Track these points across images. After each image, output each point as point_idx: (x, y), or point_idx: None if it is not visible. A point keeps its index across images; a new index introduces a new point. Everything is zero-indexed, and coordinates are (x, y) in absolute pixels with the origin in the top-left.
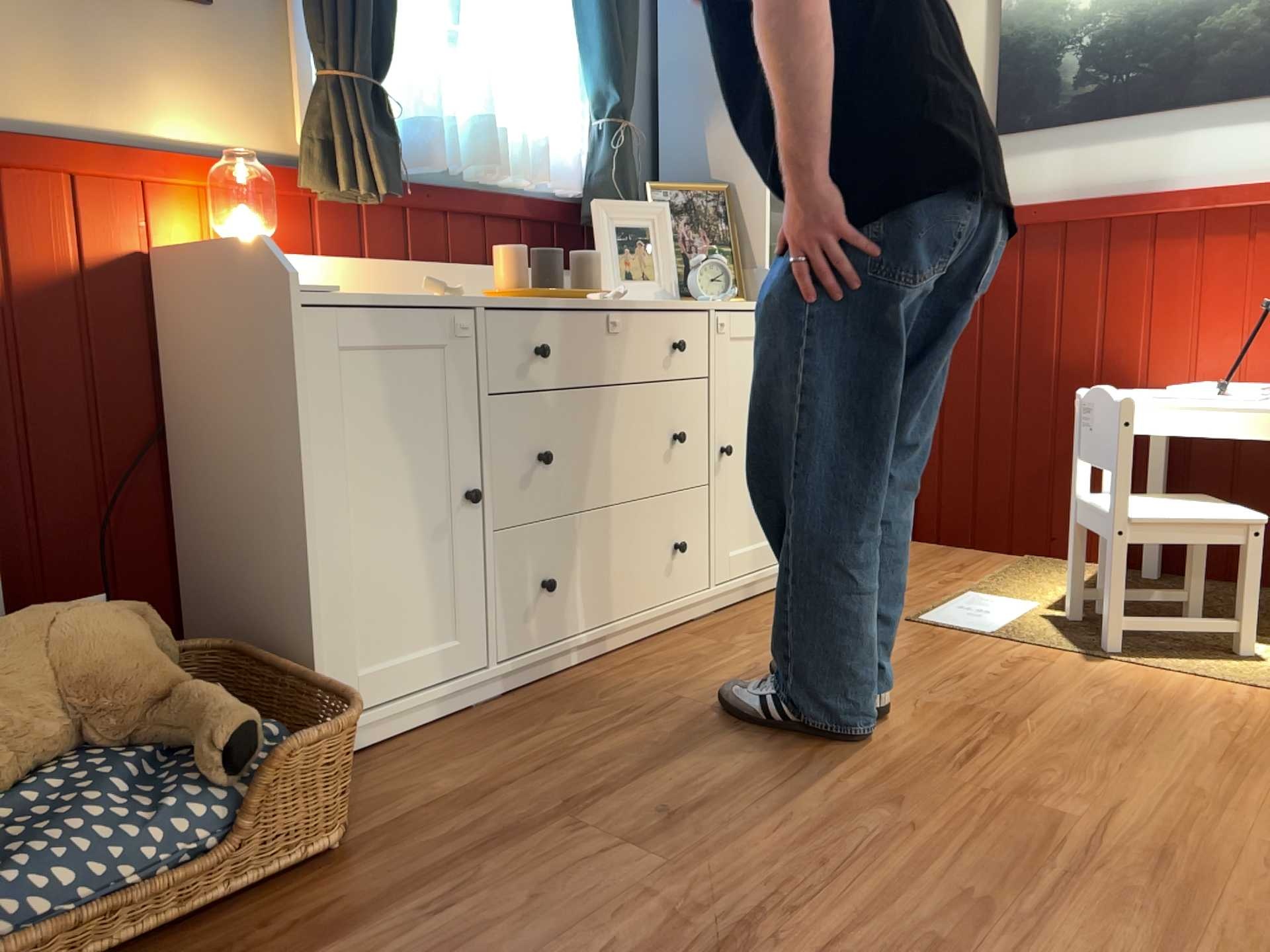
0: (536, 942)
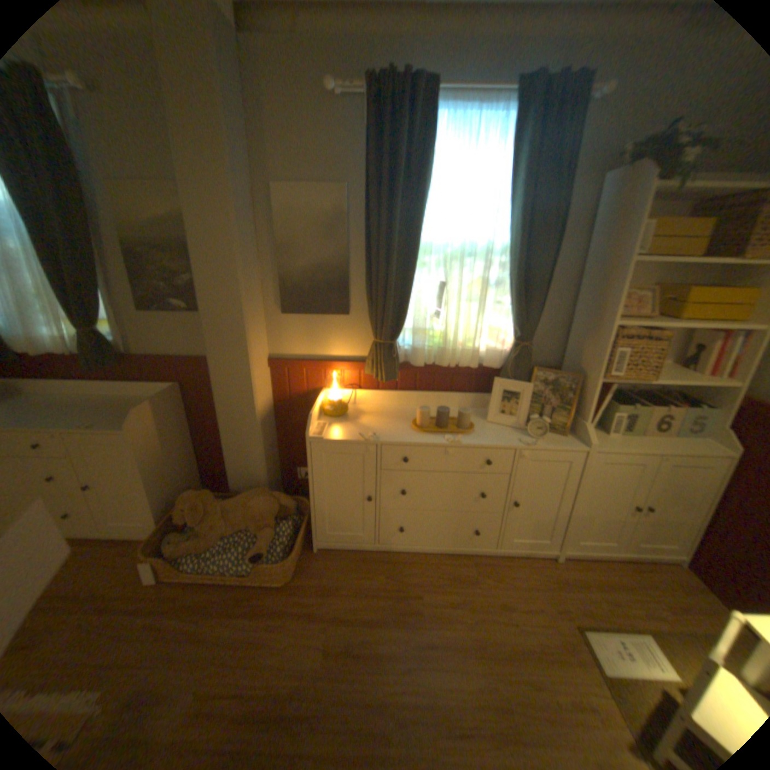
0: (267, 665)
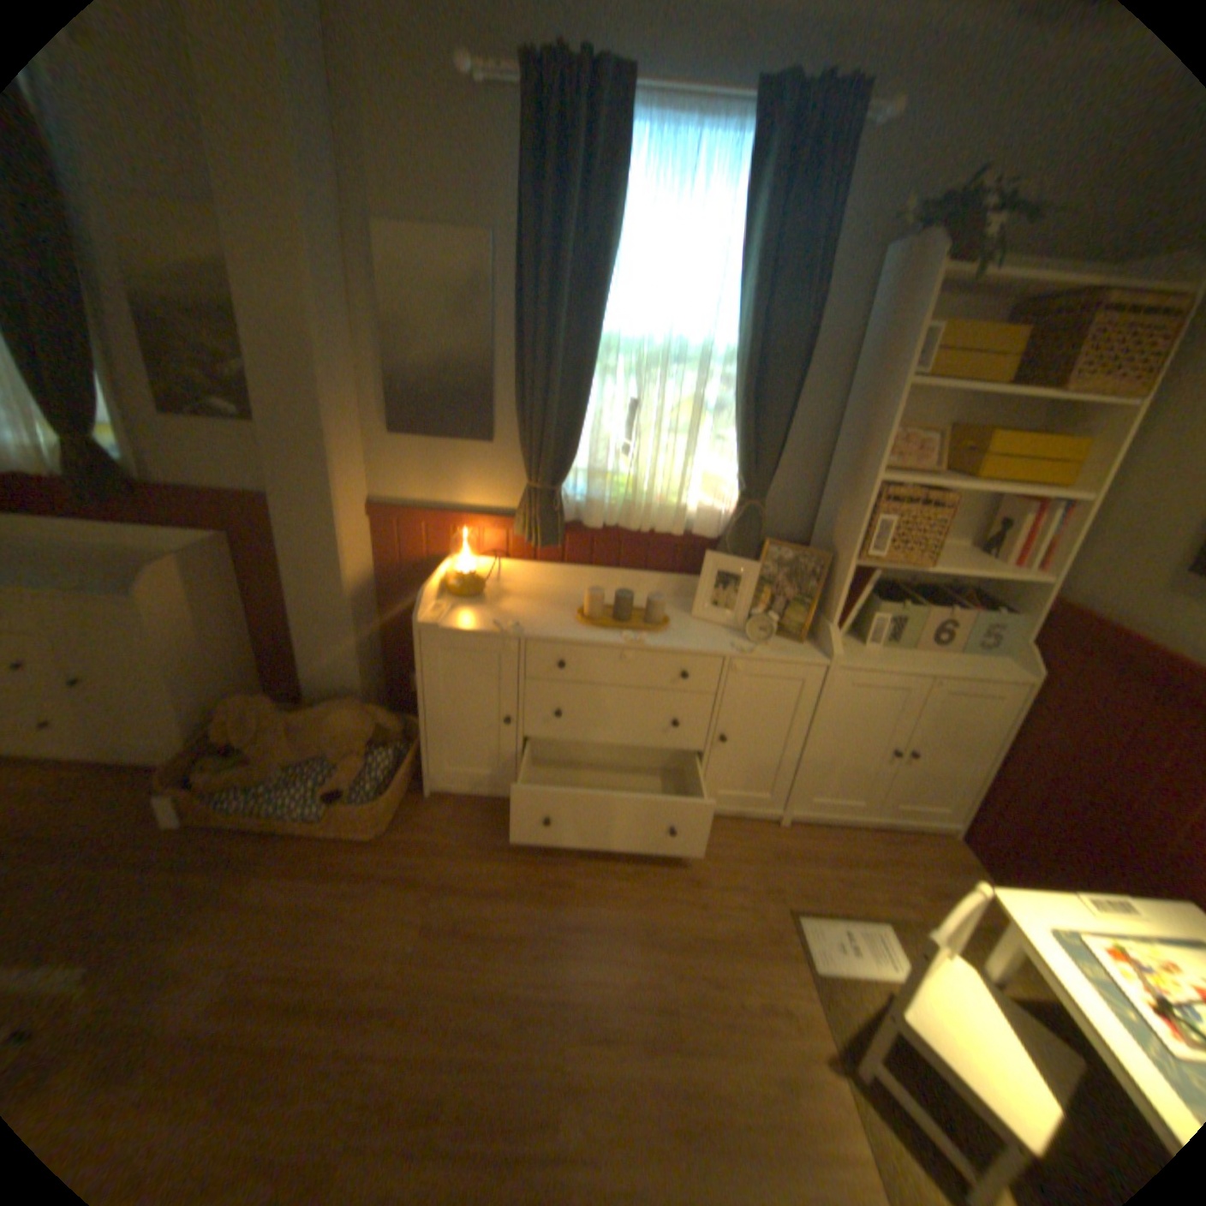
0: (336, 946)
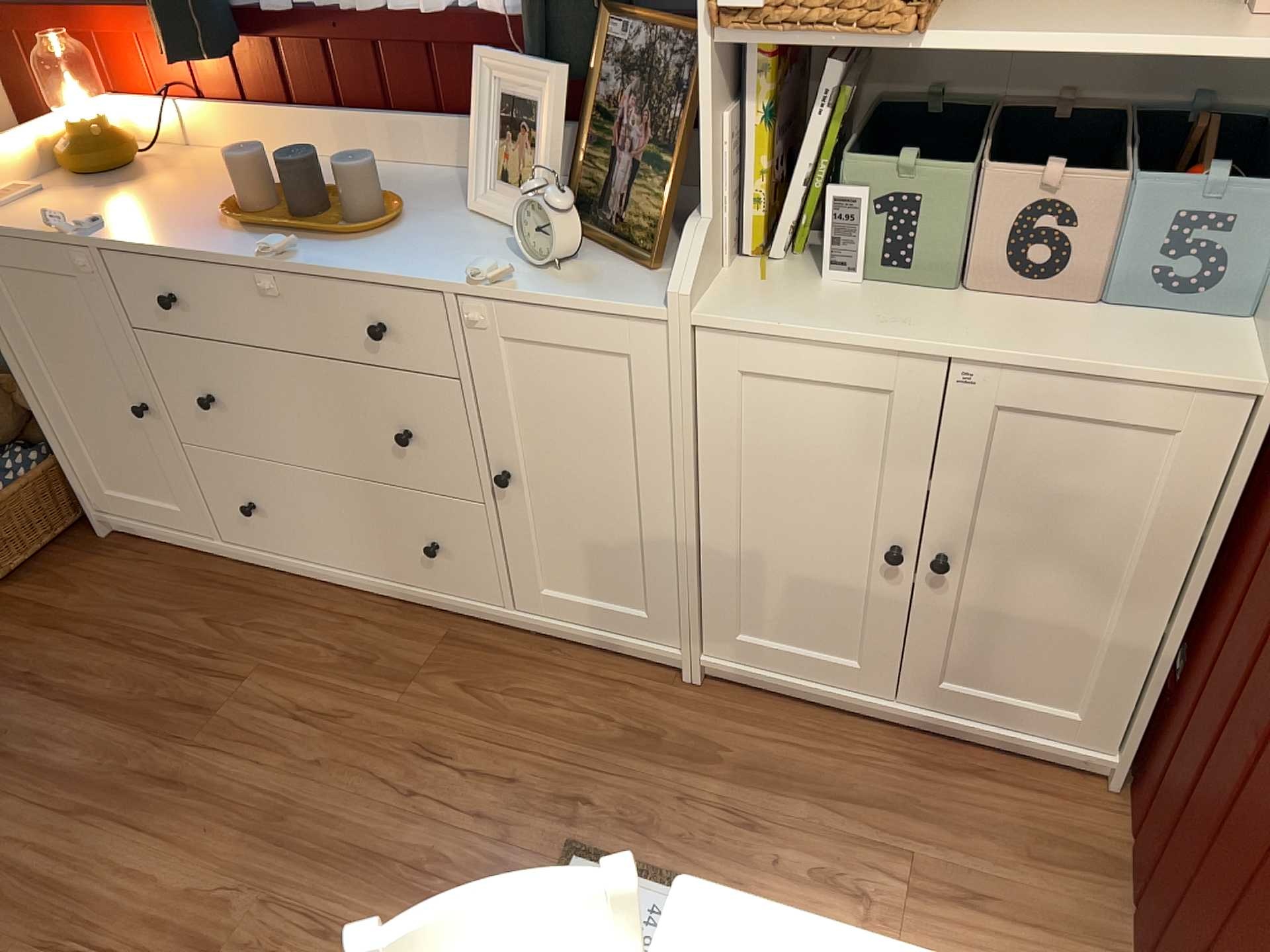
0: None
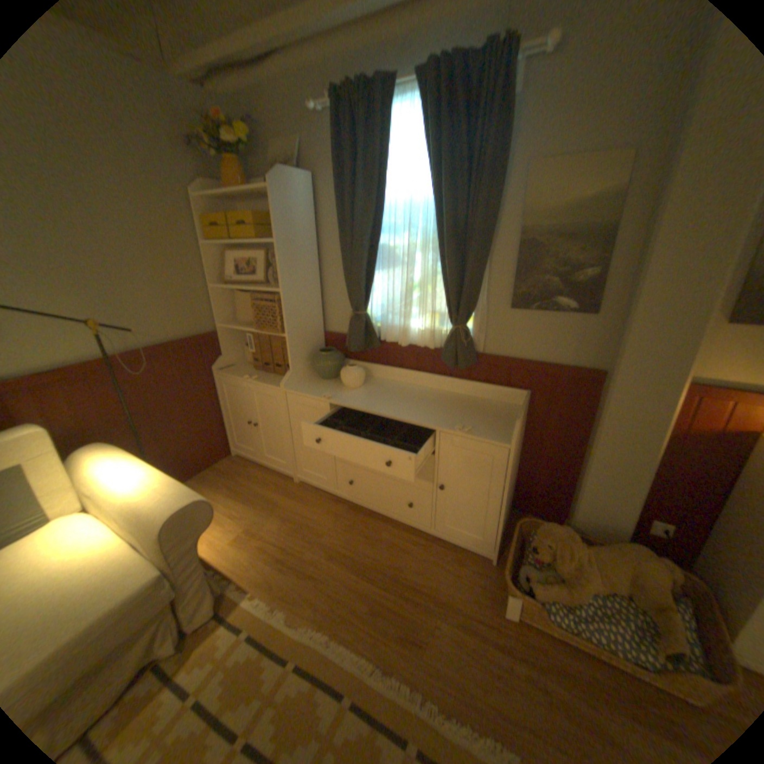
0: None
